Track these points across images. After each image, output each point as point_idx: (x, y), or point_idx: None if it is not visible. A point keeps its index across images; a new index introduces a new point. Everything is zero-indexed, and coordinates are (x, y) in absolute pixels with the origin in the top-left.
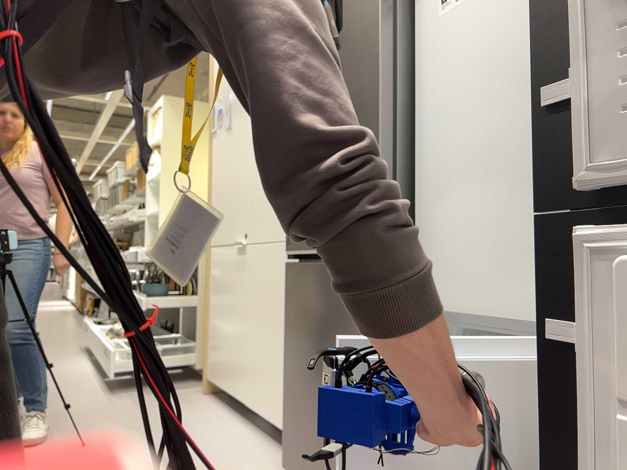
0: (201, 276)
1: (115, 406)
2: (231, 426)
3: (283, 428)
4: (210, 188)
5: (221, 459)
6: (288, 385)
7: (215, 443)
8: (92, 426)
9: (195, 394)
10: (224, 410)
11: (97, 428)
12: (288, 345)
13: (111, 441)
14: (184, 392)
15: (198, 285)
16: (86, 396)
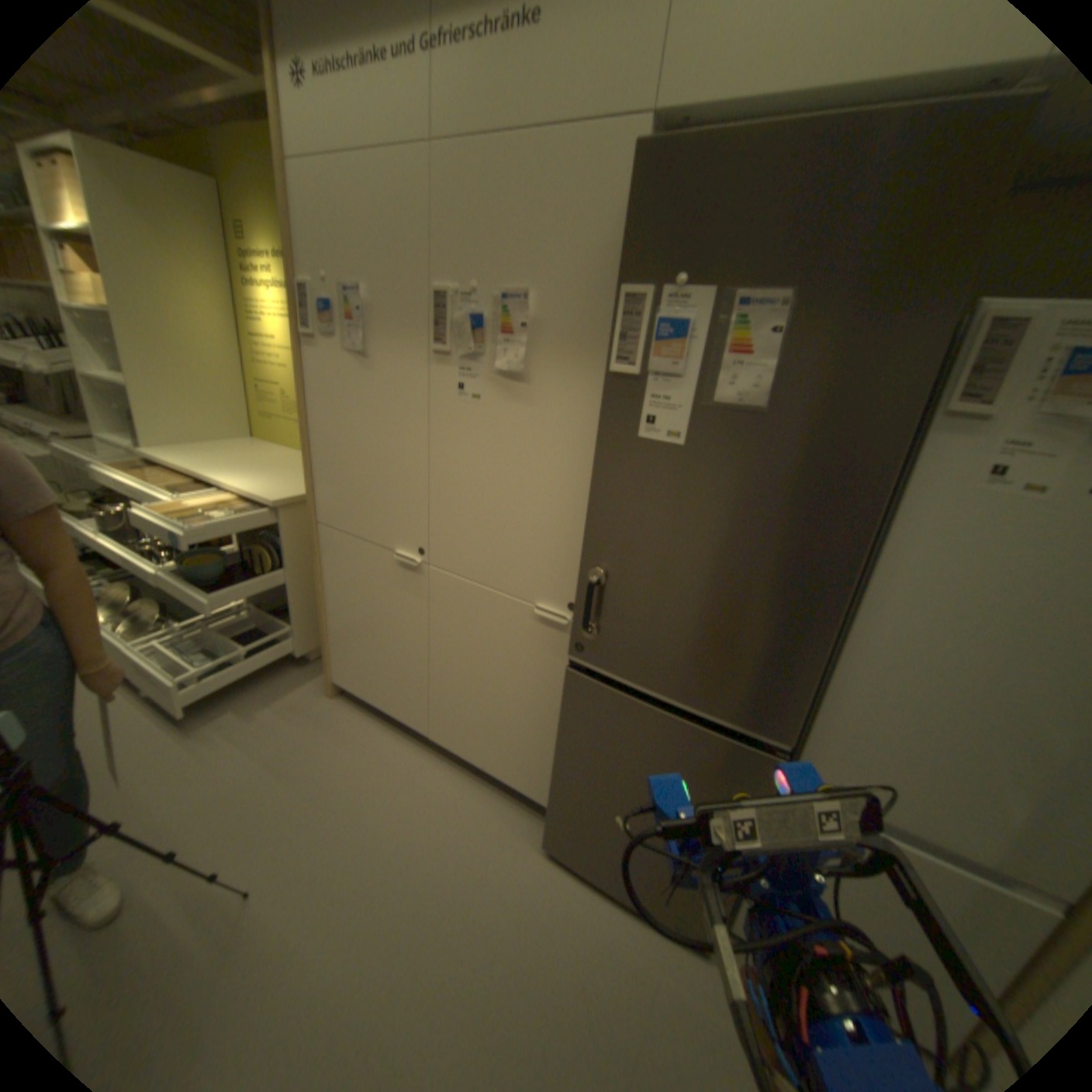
0: (287, 543)
1: (213, 762)
2: (411, 761)
3: (510, 783)
4: (306, 432)
5: (449, 839)
6: (557, 785)
7: (418, 807)
8: (214, 829)
9: (317, 700)
10: (380, 727)
11: (228, 831)
12: (562, 750)
13: (274, 855)
14: (297, 697)
15: (279, 550)
16: (142, 750)
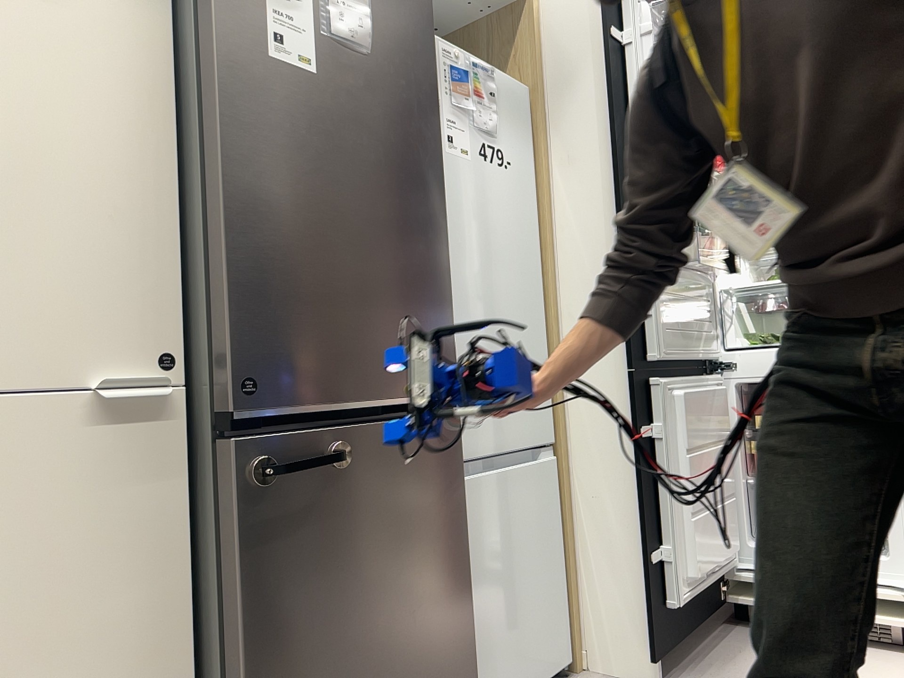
0: None
1: None
2: None
3: None
4: None
5: None
6: None
7: None
8: None
9: None
10: None
11: None
12: (254, 626)
13: None
14: None
15: None
16: None
